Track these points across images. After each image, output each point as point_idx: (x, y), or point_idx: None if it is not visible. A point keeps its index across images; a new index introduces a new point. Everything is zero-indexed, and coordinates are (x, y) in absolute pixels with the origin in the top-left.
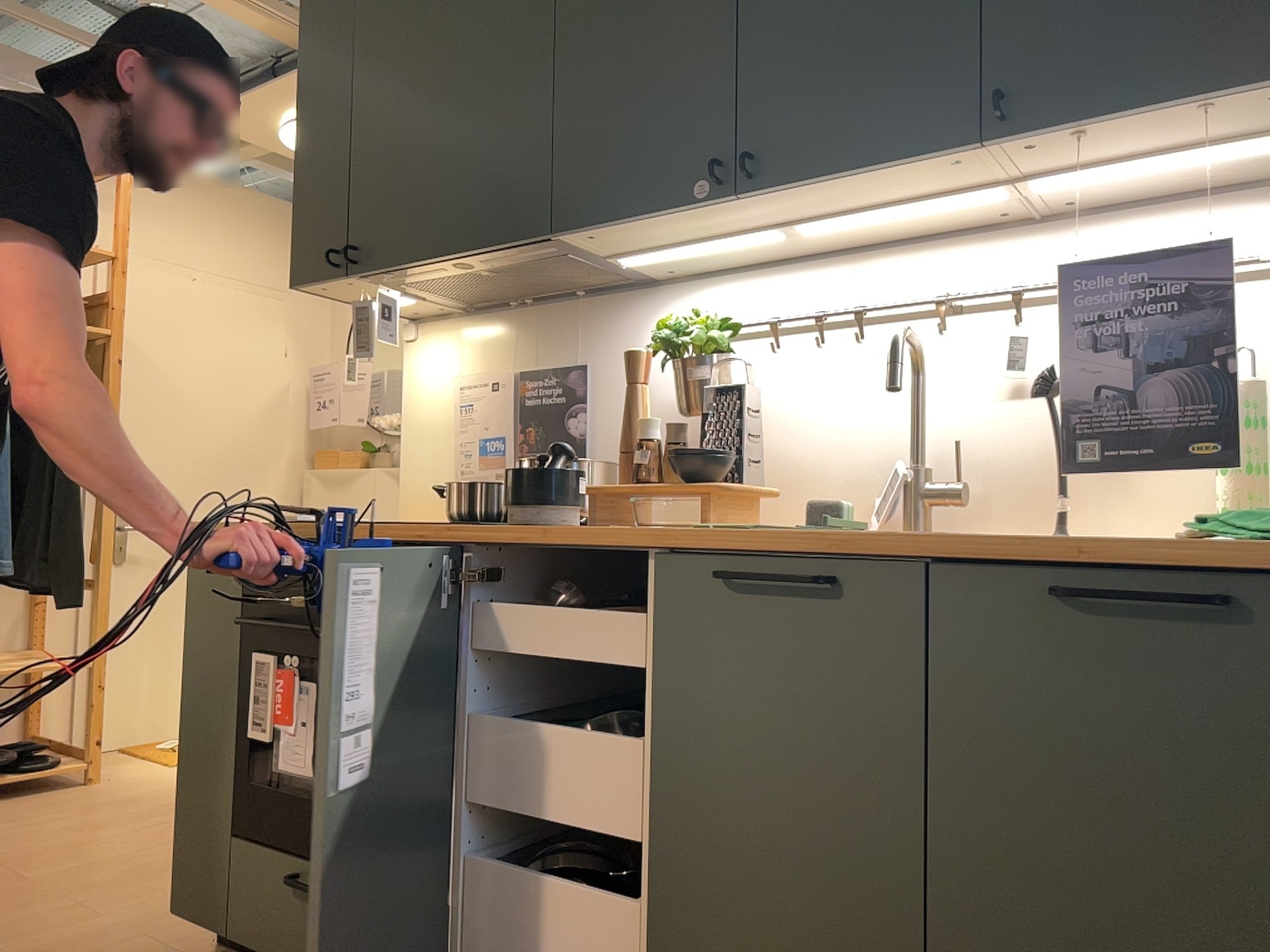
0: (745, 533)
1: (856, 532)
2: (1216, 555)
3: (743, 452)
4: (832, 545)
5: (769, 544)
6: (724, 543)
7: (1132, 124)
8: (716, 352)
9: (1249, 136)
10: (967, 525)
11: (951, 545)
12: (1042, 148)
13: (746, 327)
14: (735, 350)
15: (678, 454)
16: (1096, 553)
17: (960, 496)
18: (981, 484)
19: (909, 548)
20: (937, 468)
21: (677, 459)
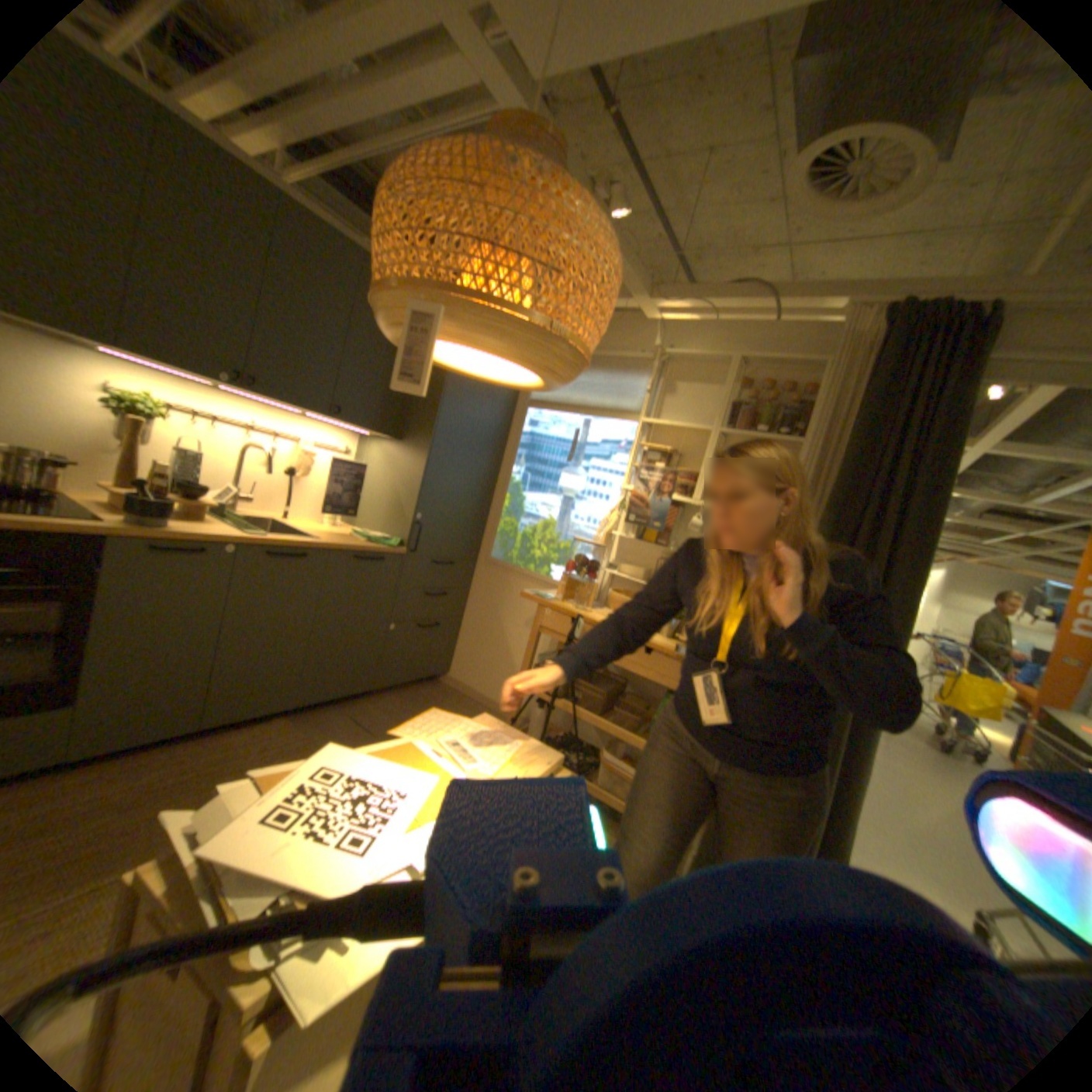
0: (271, 537)
1: (303, 537)
2: (379, 547)
3: (190, 479)
4: (306, 544)
5: (282, 541)
6: (271, 542)
7: (355, 425)
8: (148, 416)
9: (361, 429)
10: (239, 505)
11: (337, 545)
12: (332, 418)
13: (162, 406)
14: (149, 413)
15: (168, 479)
16: (364, 548)
17: (248, 499)
18: (247, 492)
19: (327, 546)
20: (238, 486)
21: (176, 485)
